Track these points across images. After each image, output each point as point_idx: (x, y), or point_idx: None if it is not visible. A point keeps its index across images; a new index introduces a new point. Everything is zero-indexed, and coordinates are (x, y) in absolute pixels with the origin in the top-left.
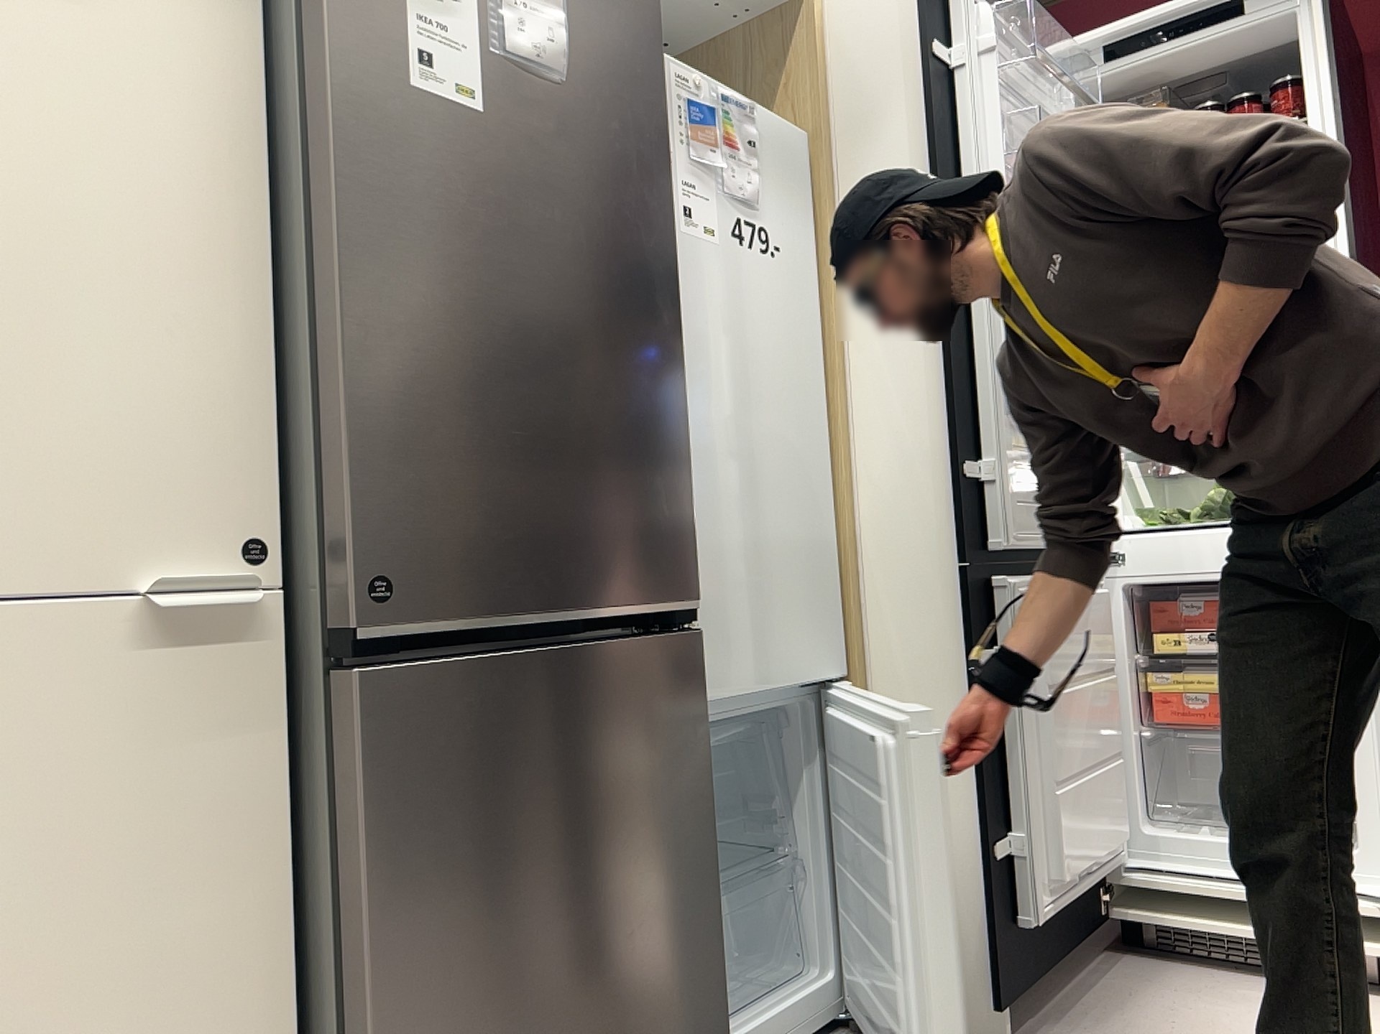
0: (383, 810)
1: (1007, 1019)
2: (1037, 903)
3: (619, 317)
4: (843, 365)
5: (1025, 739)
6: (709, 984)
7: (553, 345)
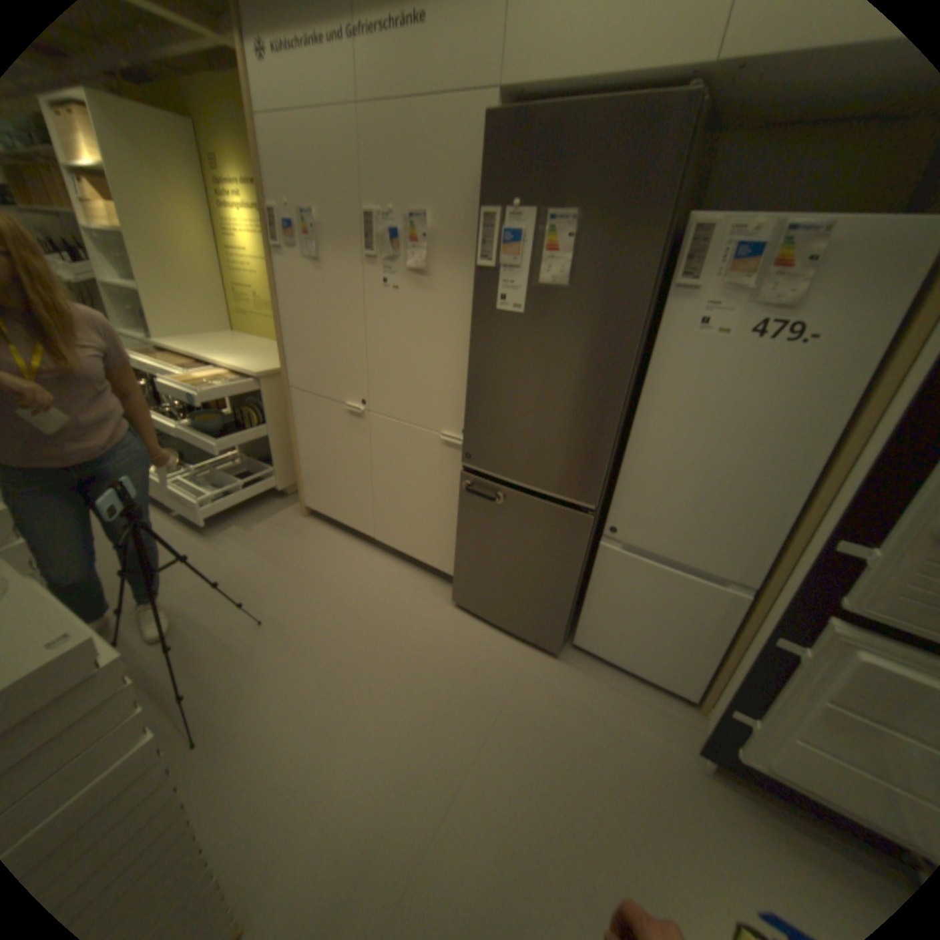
0: (464, 502)
1: (713, 766)
2: (749, 755)
3: (578, 391)
4: (869, 425)
5: (789, 699)
6: (563, 610)
7: (539, 400)
